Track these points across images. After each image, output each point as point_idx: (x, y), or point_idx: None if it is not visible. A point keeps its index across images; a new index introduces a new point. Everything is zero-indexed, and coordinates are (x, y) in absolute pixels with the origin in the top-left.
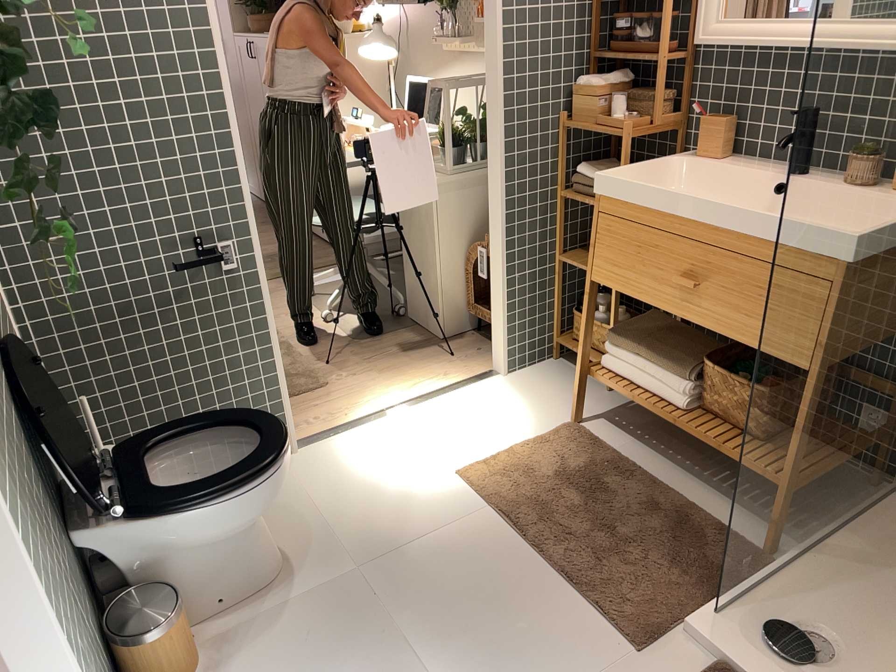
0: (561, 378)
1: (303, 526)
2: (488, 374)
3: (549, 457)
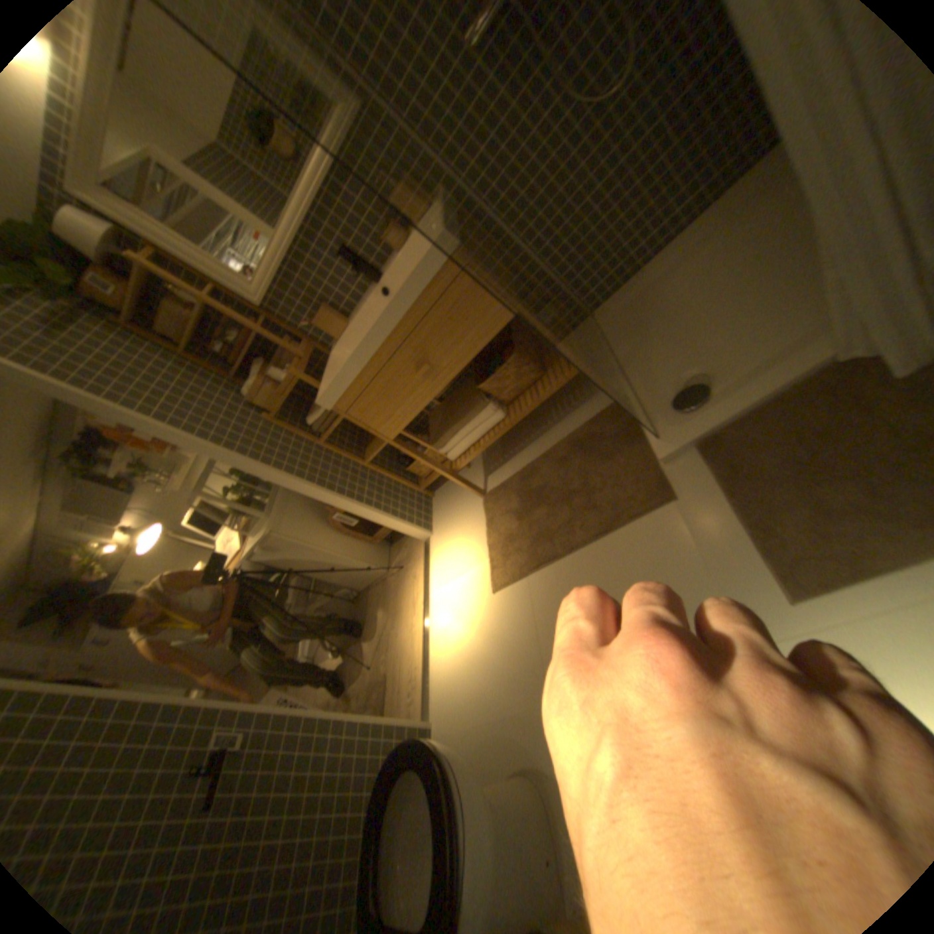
0: (446, 497)
1: (497, 744)
2: (424, 546)
3: (502, 521)
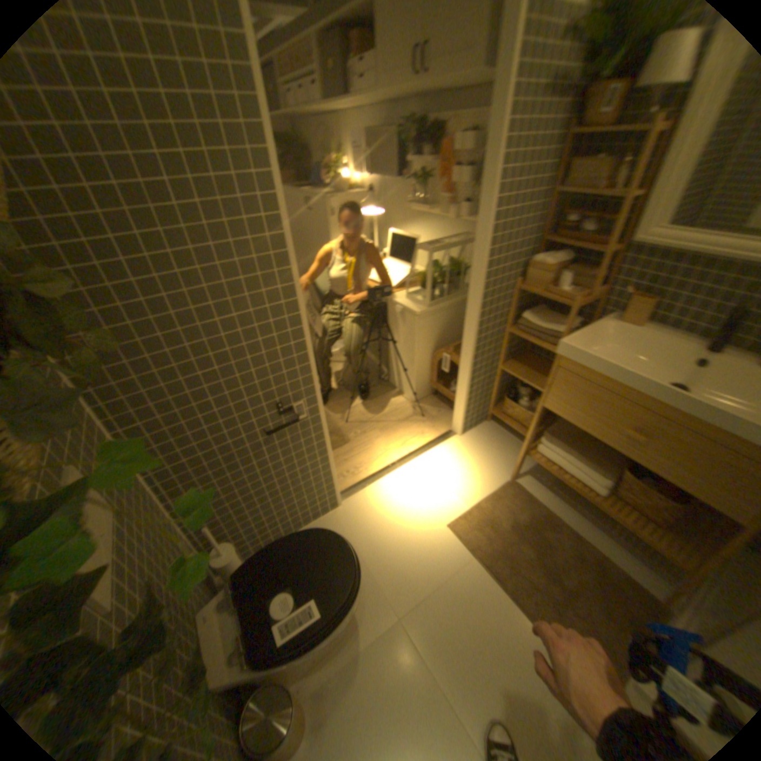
0: (494, 436)
1: None
2: (447, 430)
3: (504, 510)
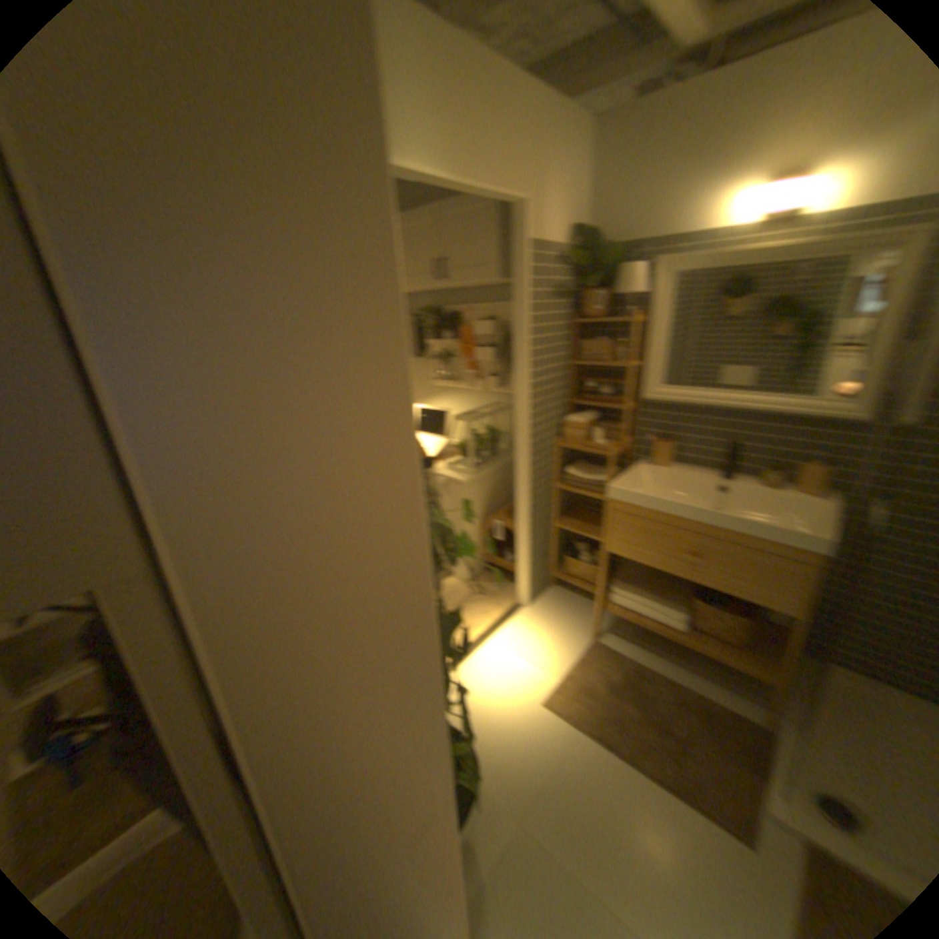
0: (566, 602)
1: None
2: (515, 605)
3: (597, 674)
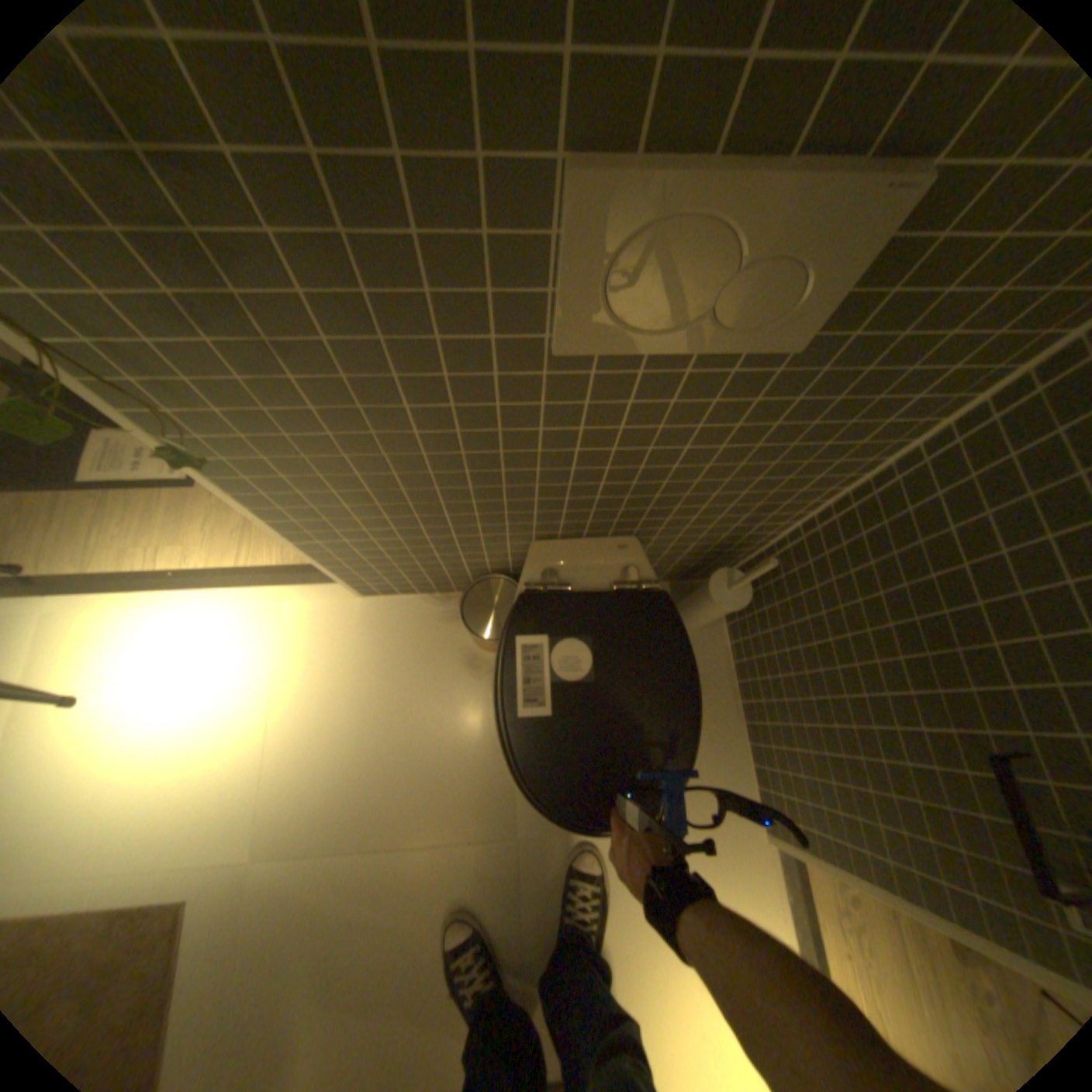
0: None
1: None
2: None
3: None
